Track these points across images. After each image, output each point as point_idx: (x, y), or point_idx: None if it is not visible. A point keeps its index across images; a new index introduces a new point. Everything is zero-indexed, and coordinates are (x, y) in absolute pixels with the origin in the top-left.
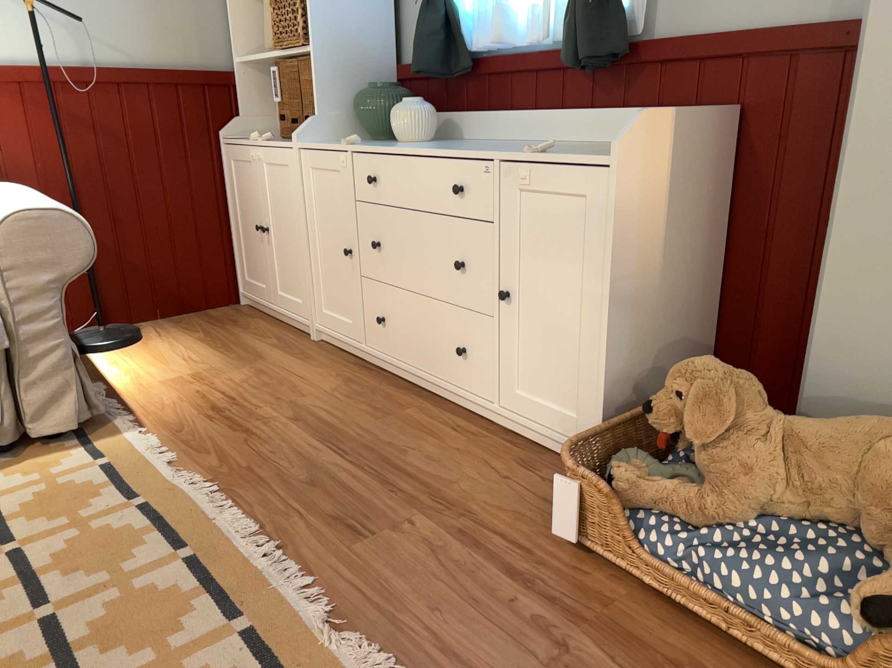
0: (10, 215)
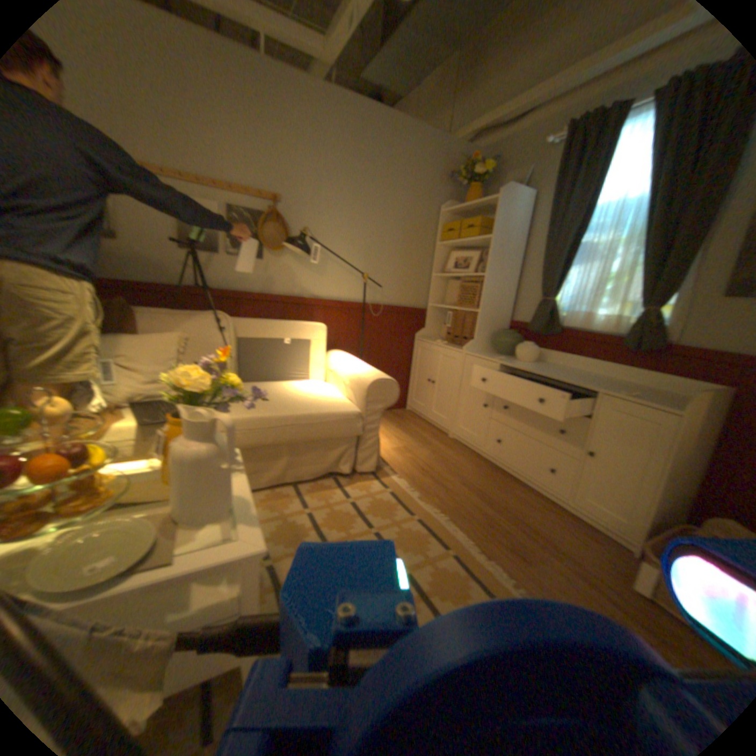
0: (372, 379)
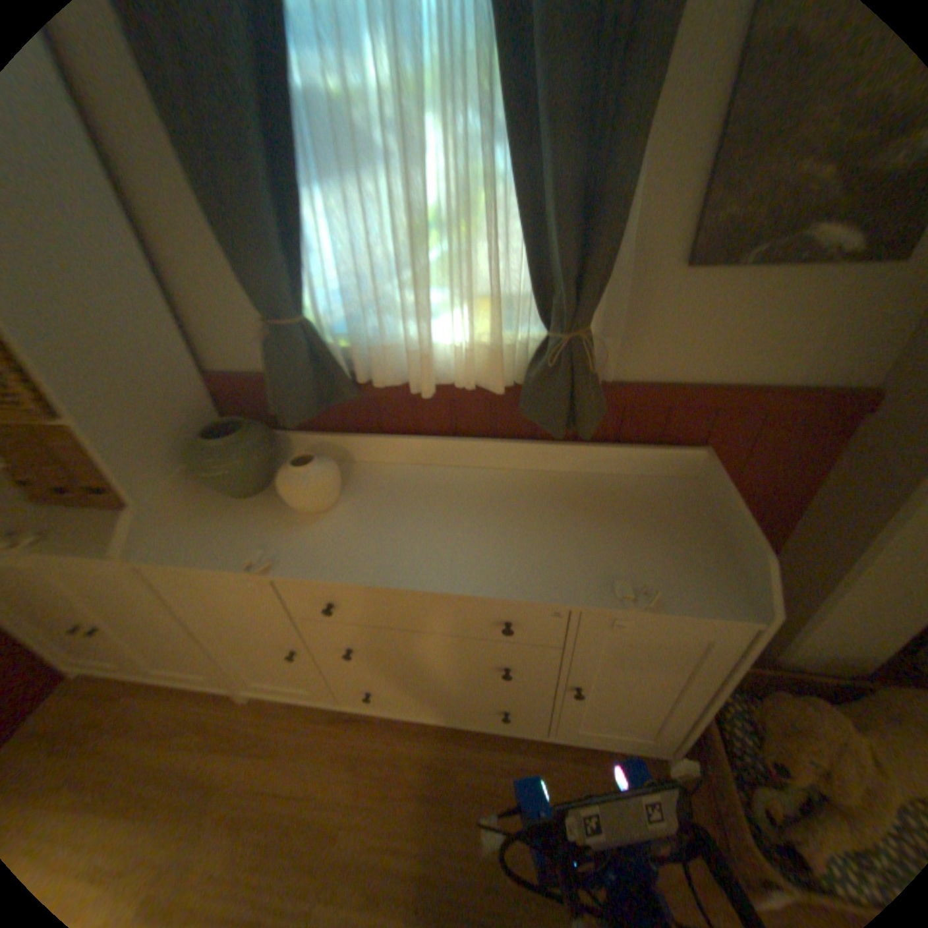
0: None
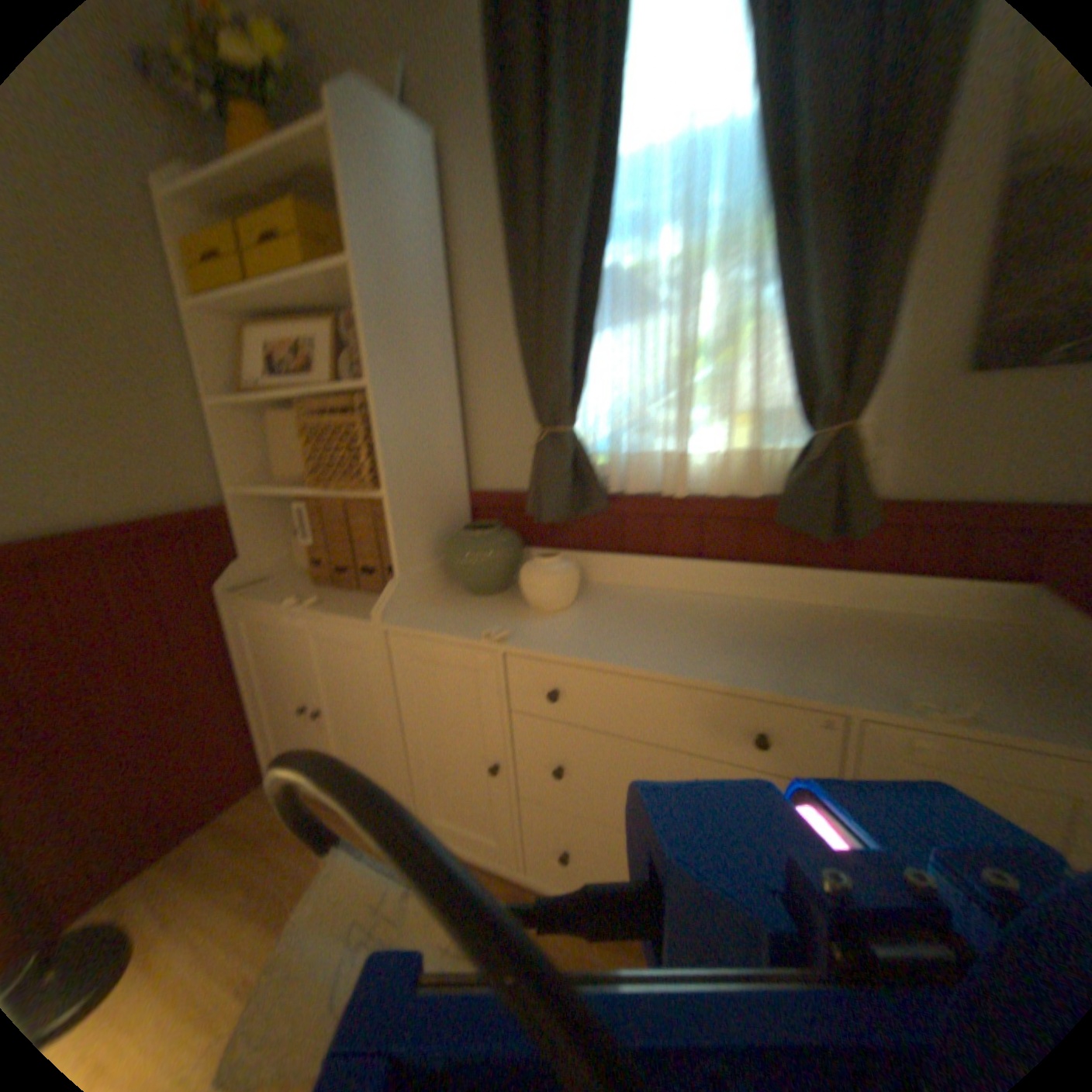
0: None
